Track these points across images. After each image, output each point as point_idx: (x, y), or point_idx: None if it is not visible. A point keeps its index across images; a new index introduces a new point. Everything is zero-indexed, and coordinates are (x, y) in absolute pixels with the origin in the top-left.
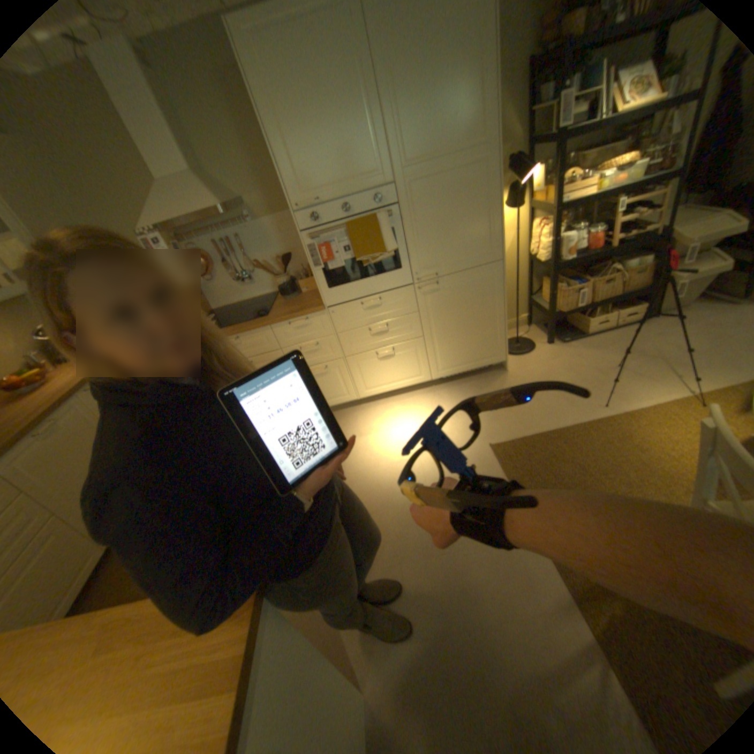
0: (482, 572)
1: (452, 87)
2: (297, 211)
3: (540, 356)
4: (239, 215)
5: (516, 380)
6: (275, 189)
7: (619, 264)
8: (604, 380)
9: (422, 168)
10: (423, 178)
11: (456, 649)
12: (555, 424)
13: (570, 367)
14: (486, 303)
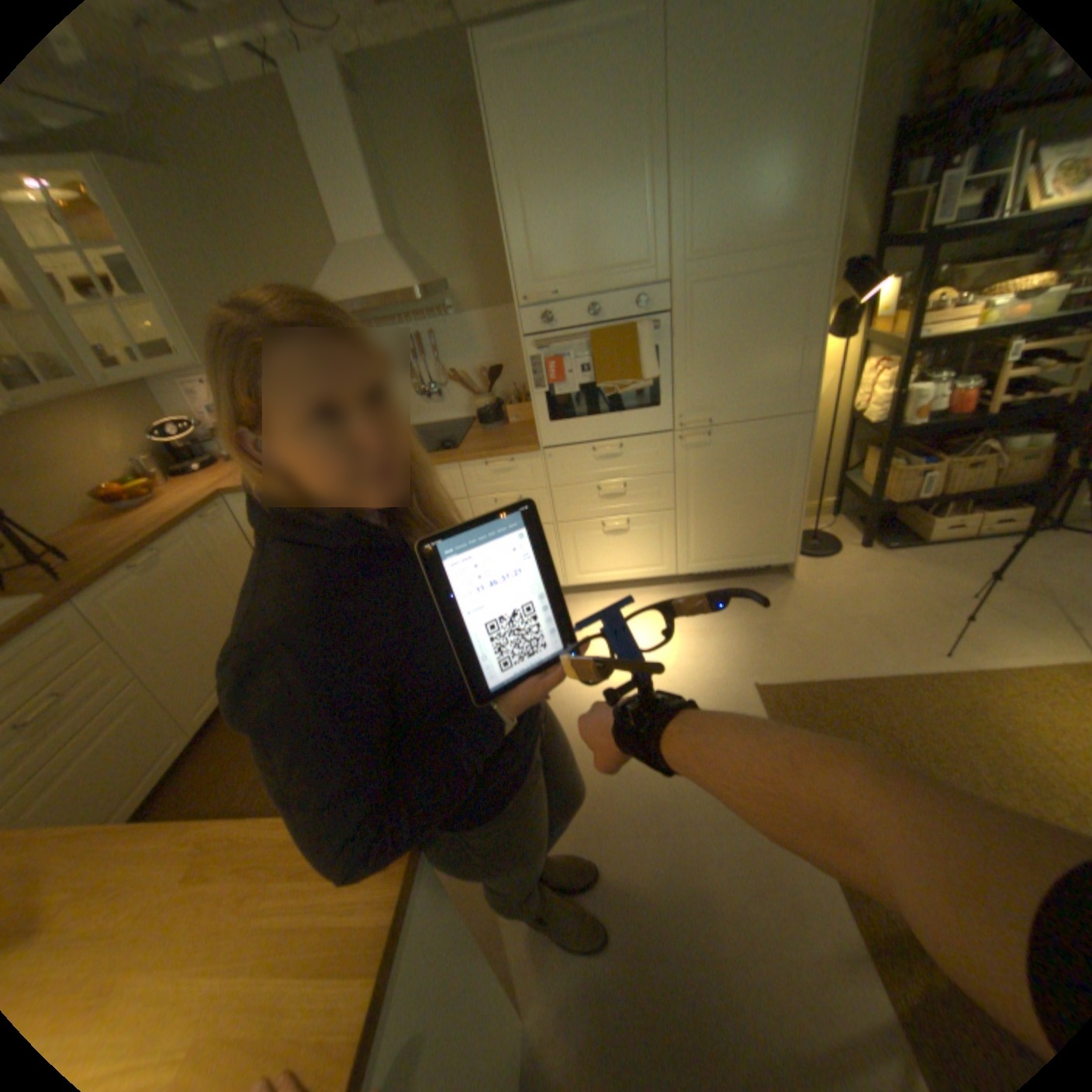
0: (724, 875)
1: (779, 151)
2: (524, 307)
3: (848, 563)
4: (440, 304)
5: (806, 595)
6: (495, 273)
7: (997, 441)
8: (950, 615)
9: (714, 264)
10: (714, 279)
11: (671, 984)
12: (862, 670)
13: (895, 587)
14: (779, 473)
